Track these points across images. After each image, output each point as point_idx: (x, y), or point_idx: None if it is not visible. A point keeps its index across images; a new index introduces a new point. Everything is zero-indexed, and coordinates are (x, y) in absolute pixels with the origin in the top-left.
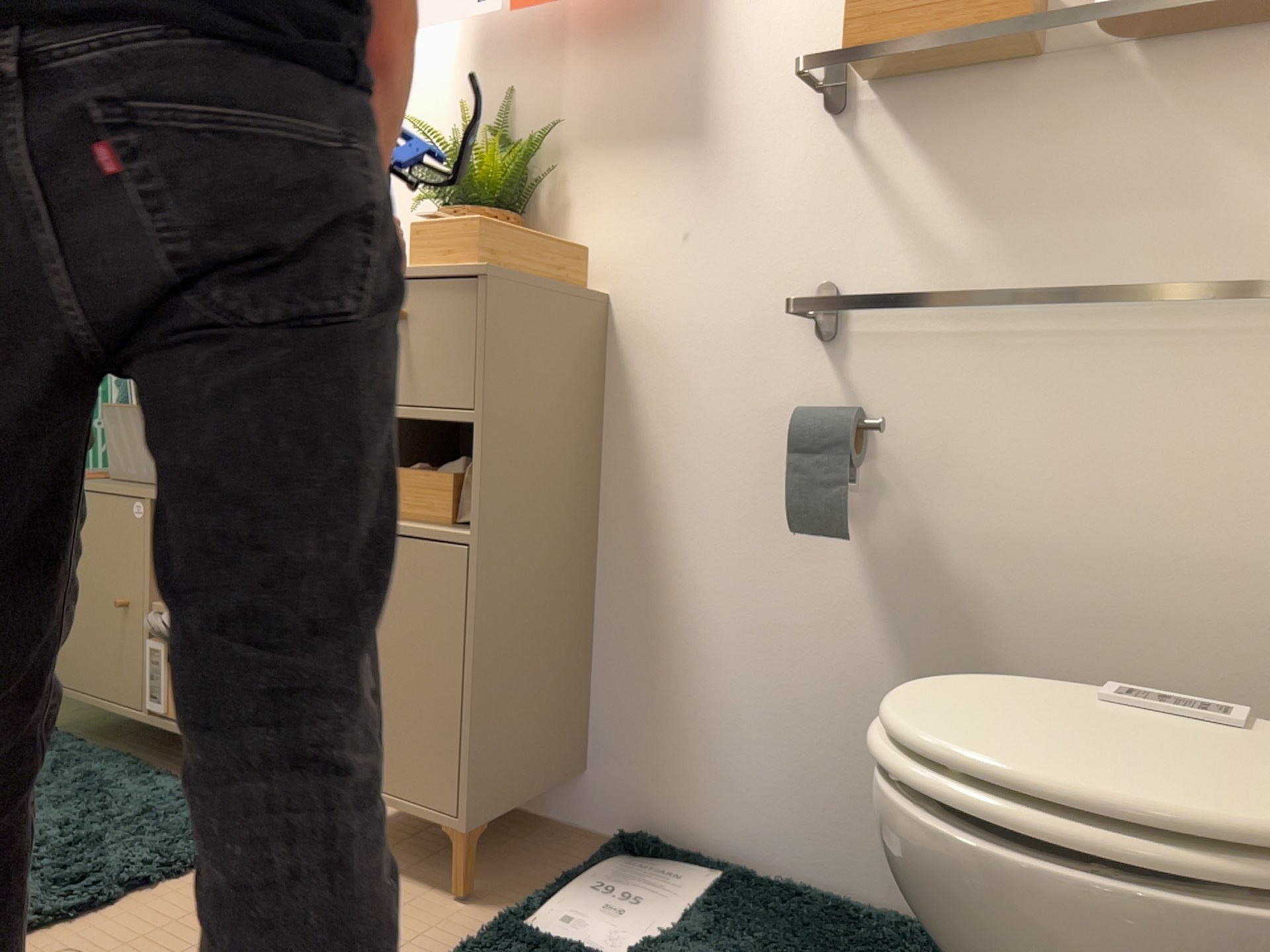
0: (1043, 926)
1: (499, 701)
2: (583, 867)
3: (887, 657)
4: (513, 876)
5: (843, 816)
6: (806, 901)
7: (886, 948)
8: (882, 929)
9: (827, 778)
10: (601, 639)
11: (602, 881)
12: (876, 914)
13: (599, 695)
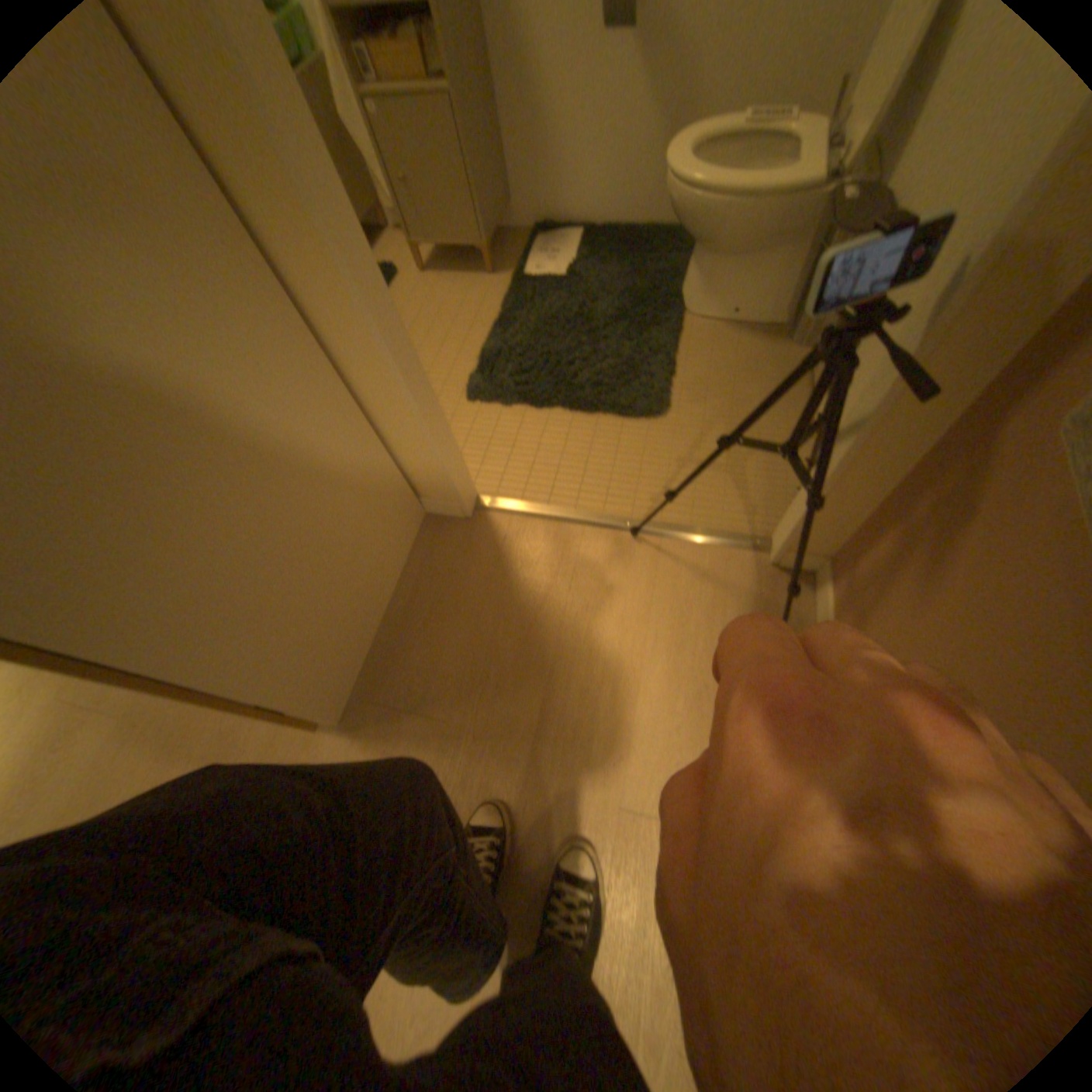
0: (728, 214)
1: (480, 175)
2: (529, 241)
3: (648, 93)
4: (502, 254)
5: (629, 184)
6: (618, 227)
7: (652, 236)
8: (648, 229)
9: (622, 168)
10: (503, 119)
11: (540, 245)
12: (645, 223)
13: (508, 154)
